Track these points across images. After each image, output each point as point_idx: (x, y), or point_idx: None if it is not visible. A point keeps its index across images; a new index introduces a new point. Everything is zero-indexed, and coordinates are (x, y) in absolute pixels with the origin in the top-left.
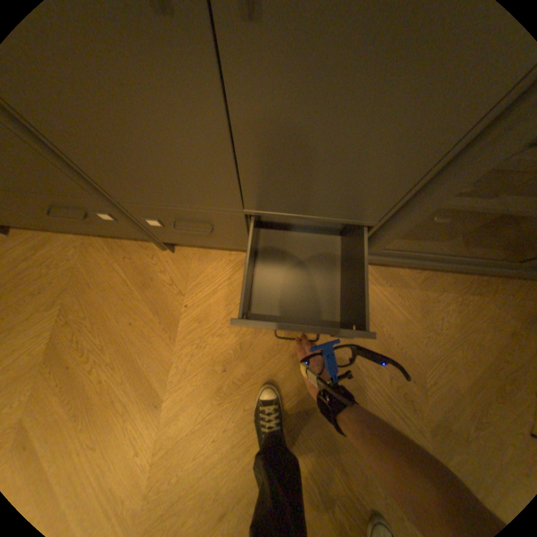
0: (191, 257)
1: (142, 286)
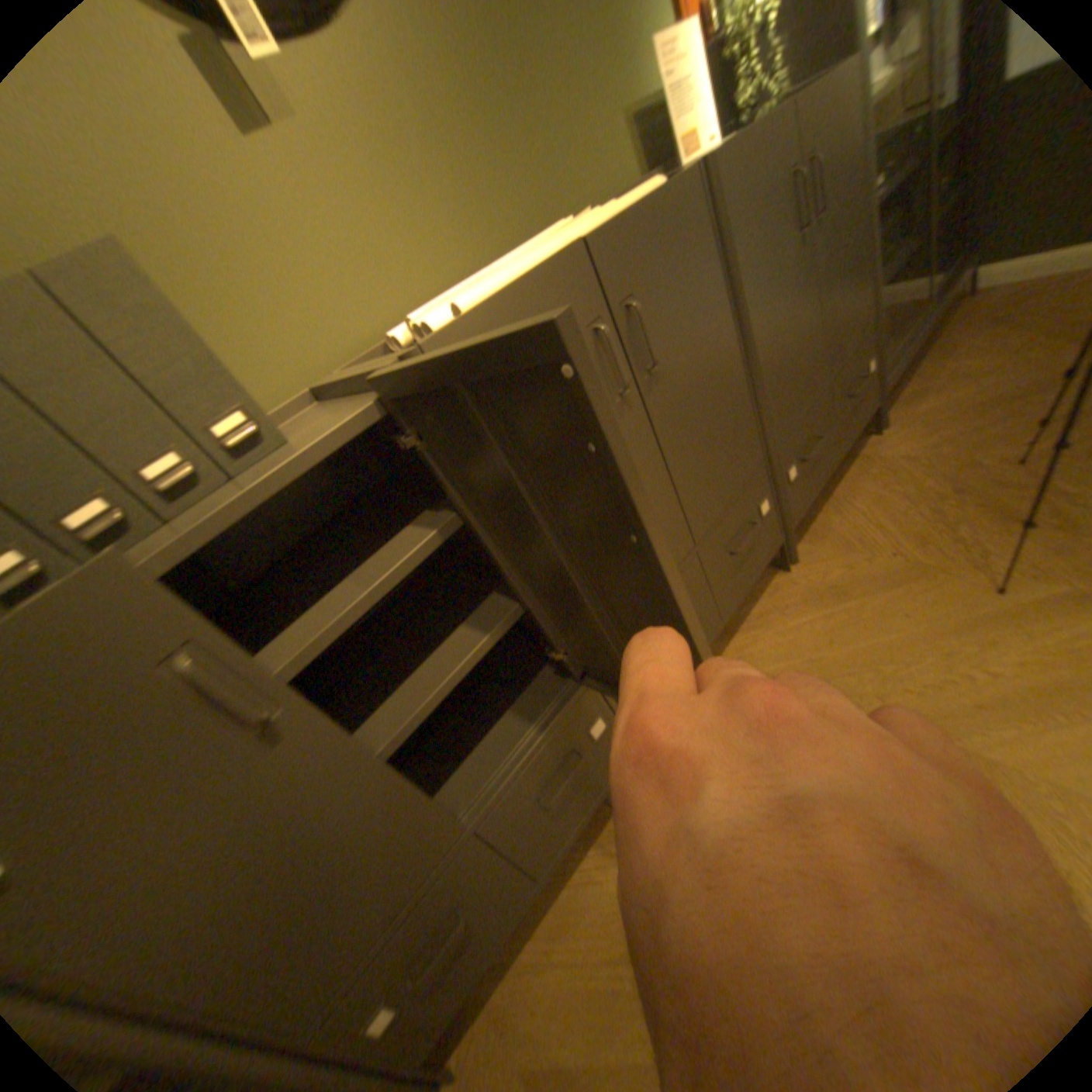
0: (815, 544)
1: (843, 596)
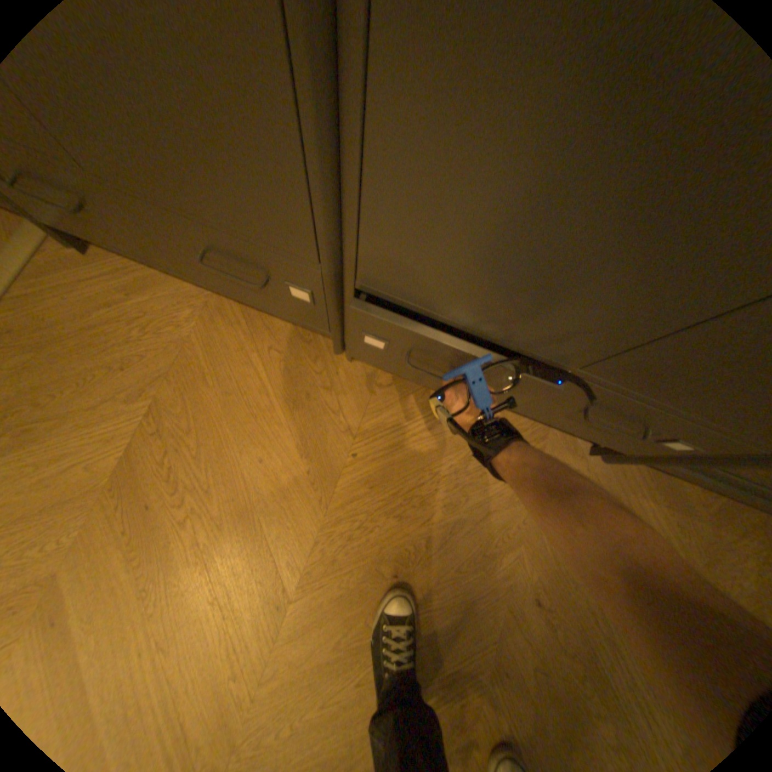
0: (376, 377)
1: (290, 404)
